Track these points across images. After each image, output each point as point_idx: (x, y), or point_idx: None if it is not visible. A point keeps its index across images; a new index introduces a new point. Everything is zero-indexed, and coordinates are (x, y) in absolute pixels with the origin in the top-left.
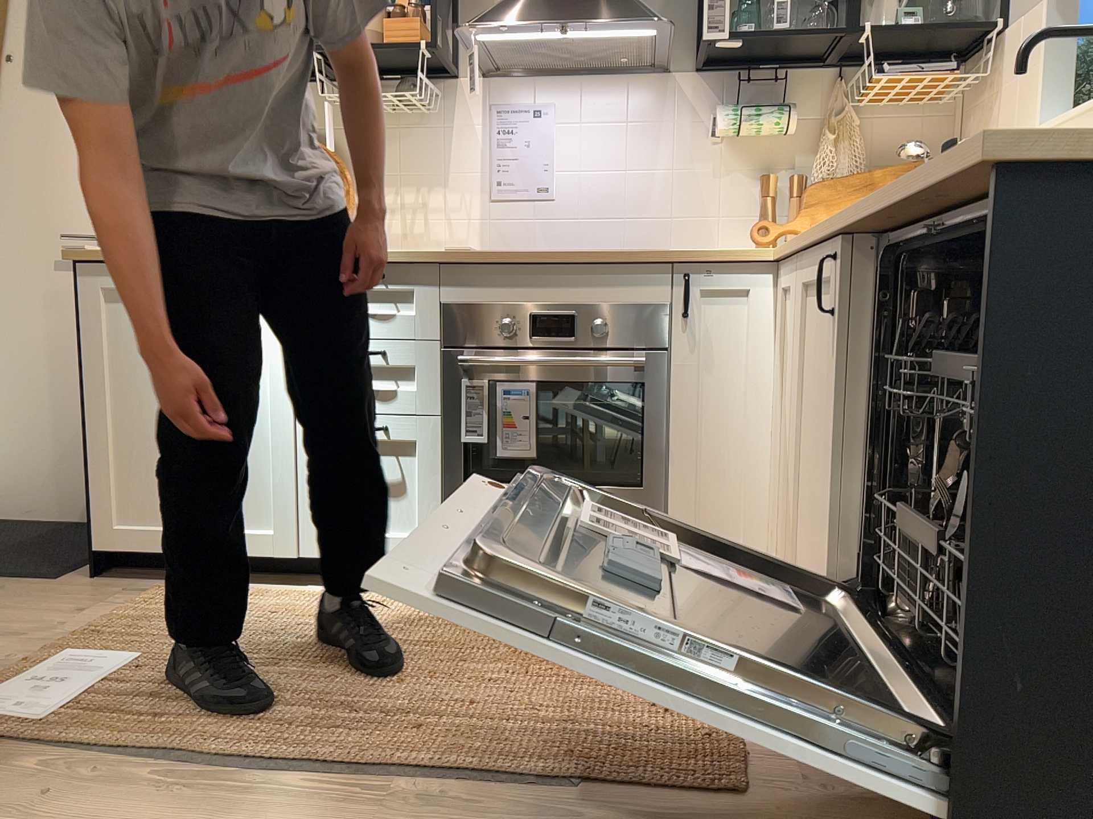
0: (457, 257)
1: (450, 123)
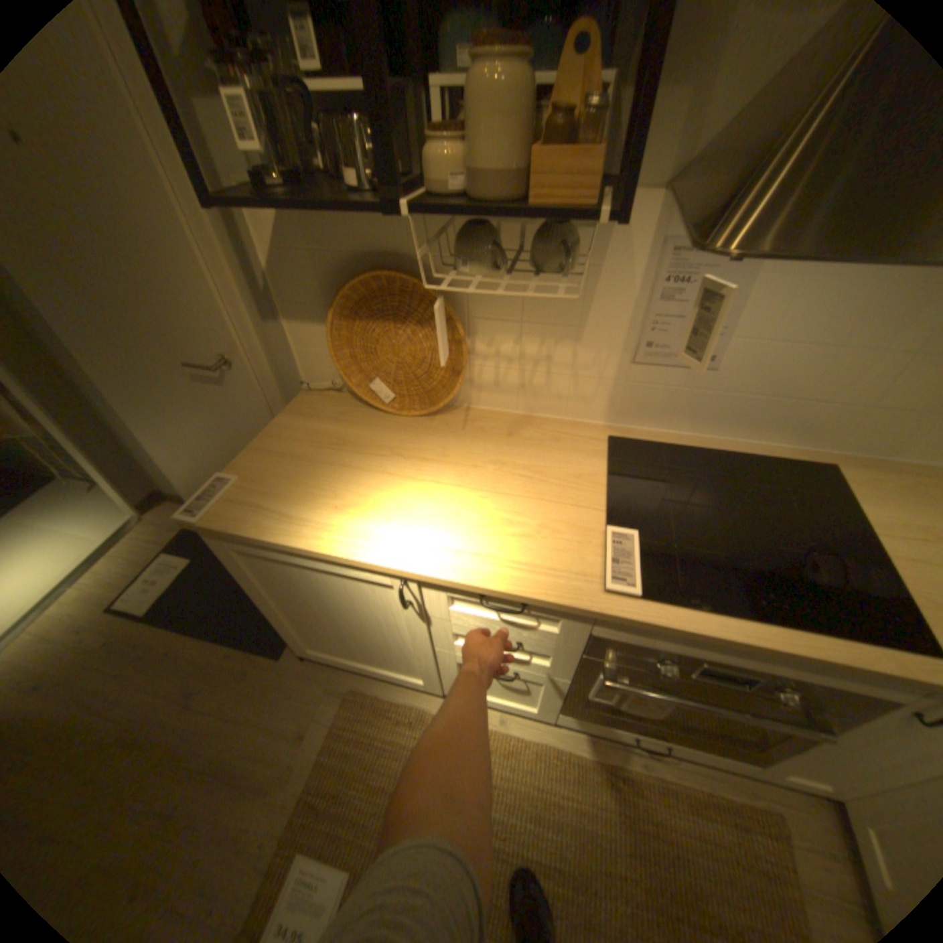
0: (627, 621)
1: (601, 256)
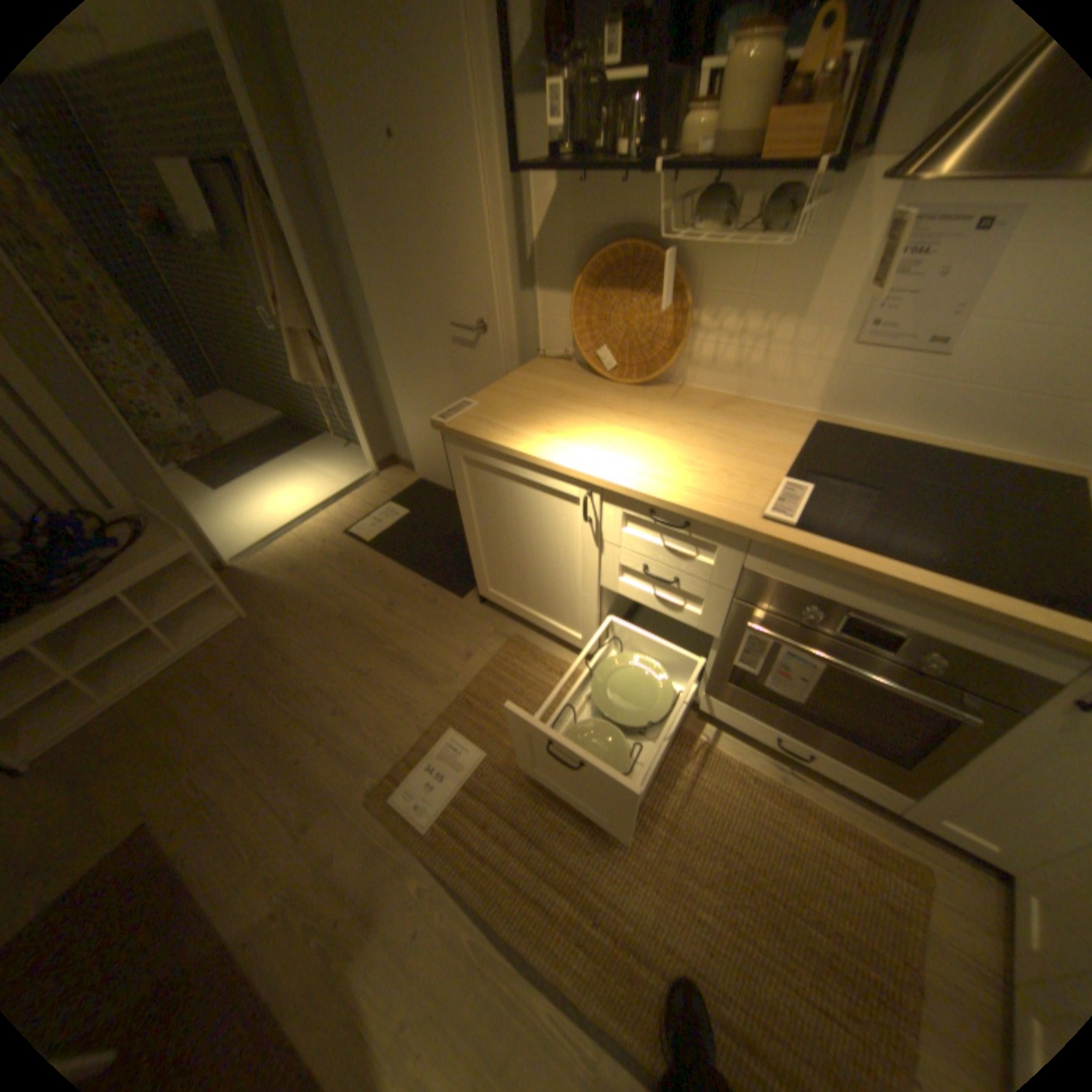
0: (775, 541)
1: (837, 226)
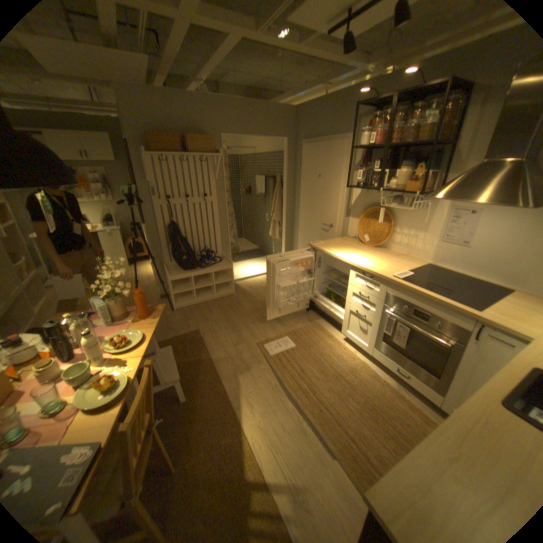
0: (393, 282)
1: (434, 209)
